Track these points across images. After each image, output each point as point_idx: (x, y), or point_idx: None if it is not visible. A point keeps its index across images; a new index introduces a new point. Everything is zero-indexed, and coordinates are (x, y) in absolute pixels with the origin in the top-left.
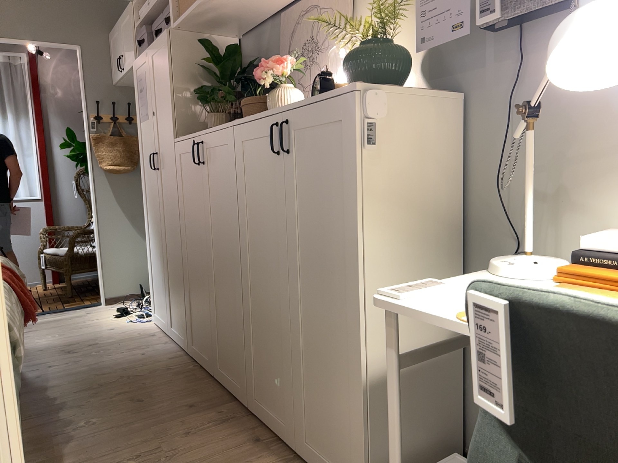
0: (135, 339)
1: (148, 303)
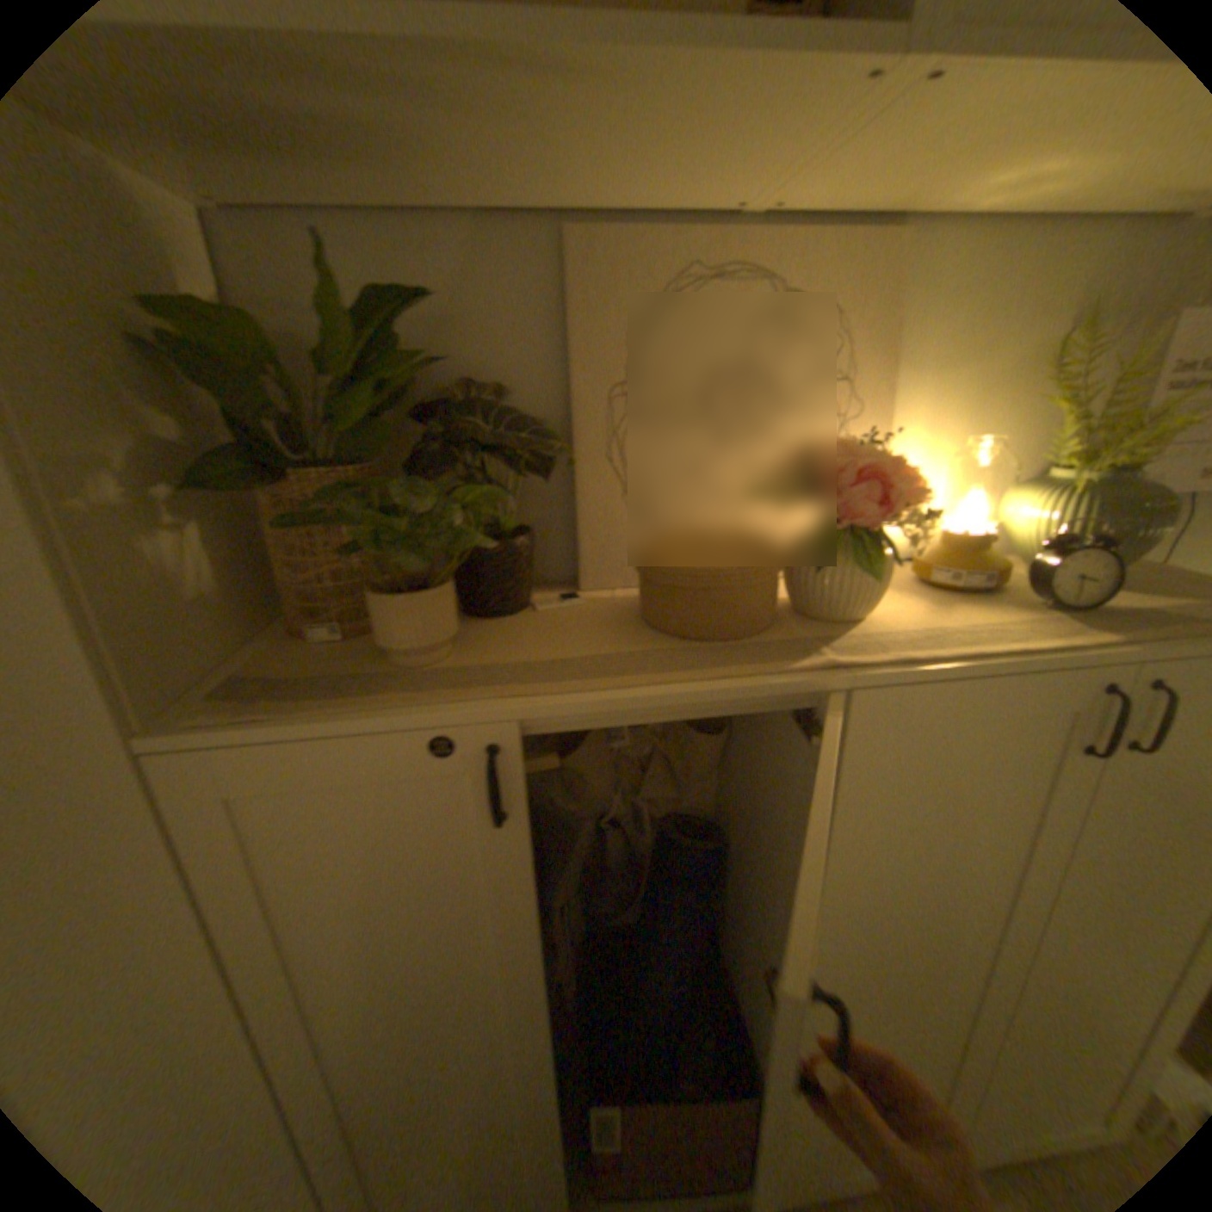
0: None
1: None
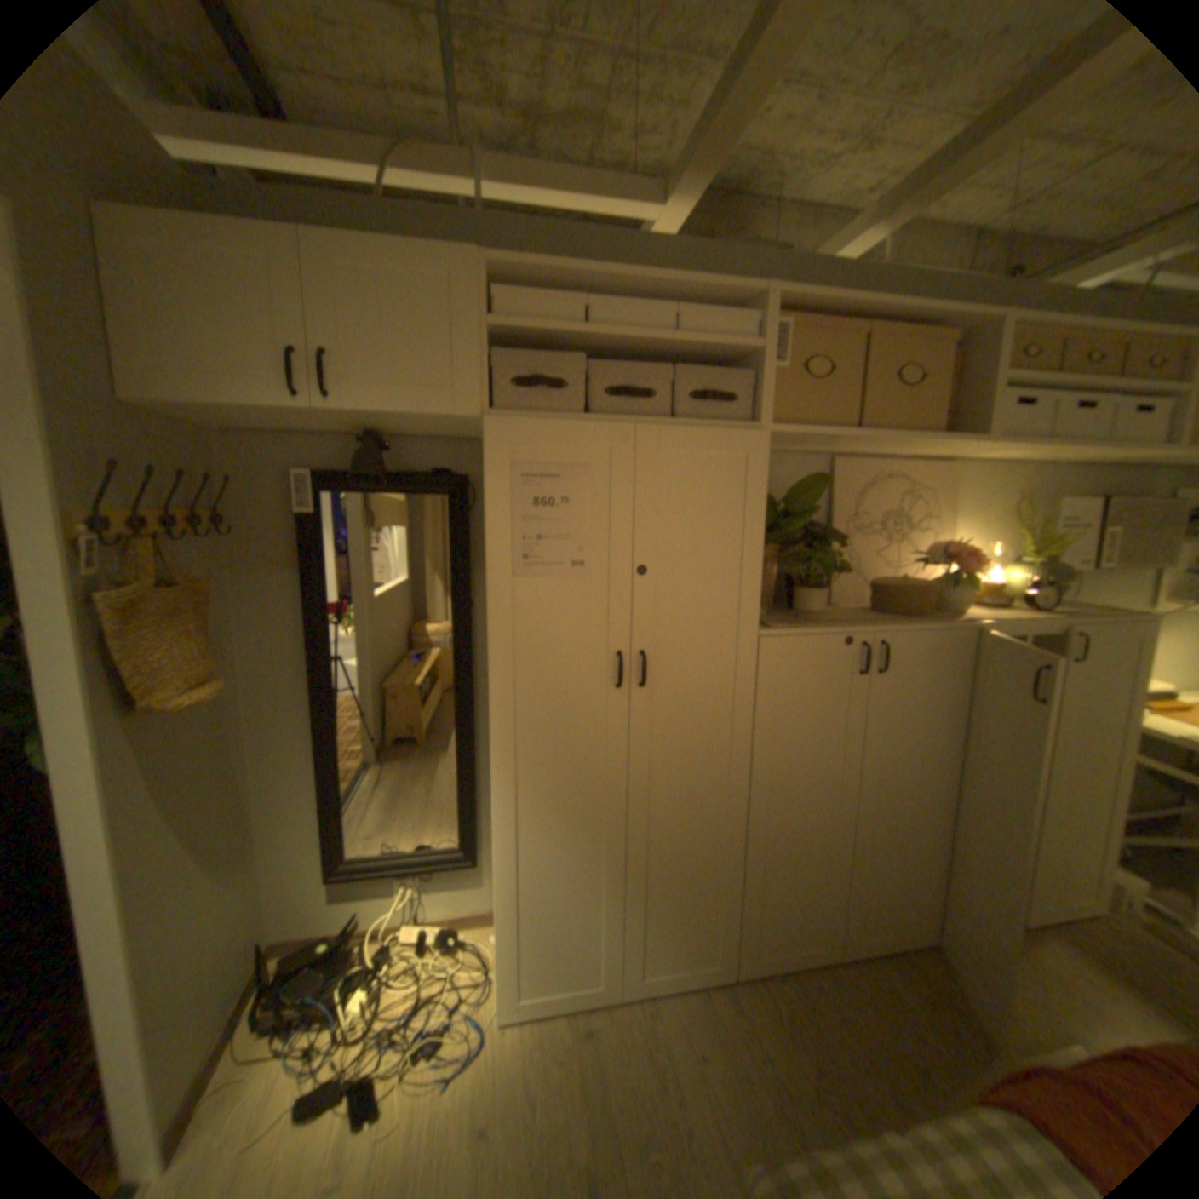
0: (595, 1074)
1: (344, 1022)
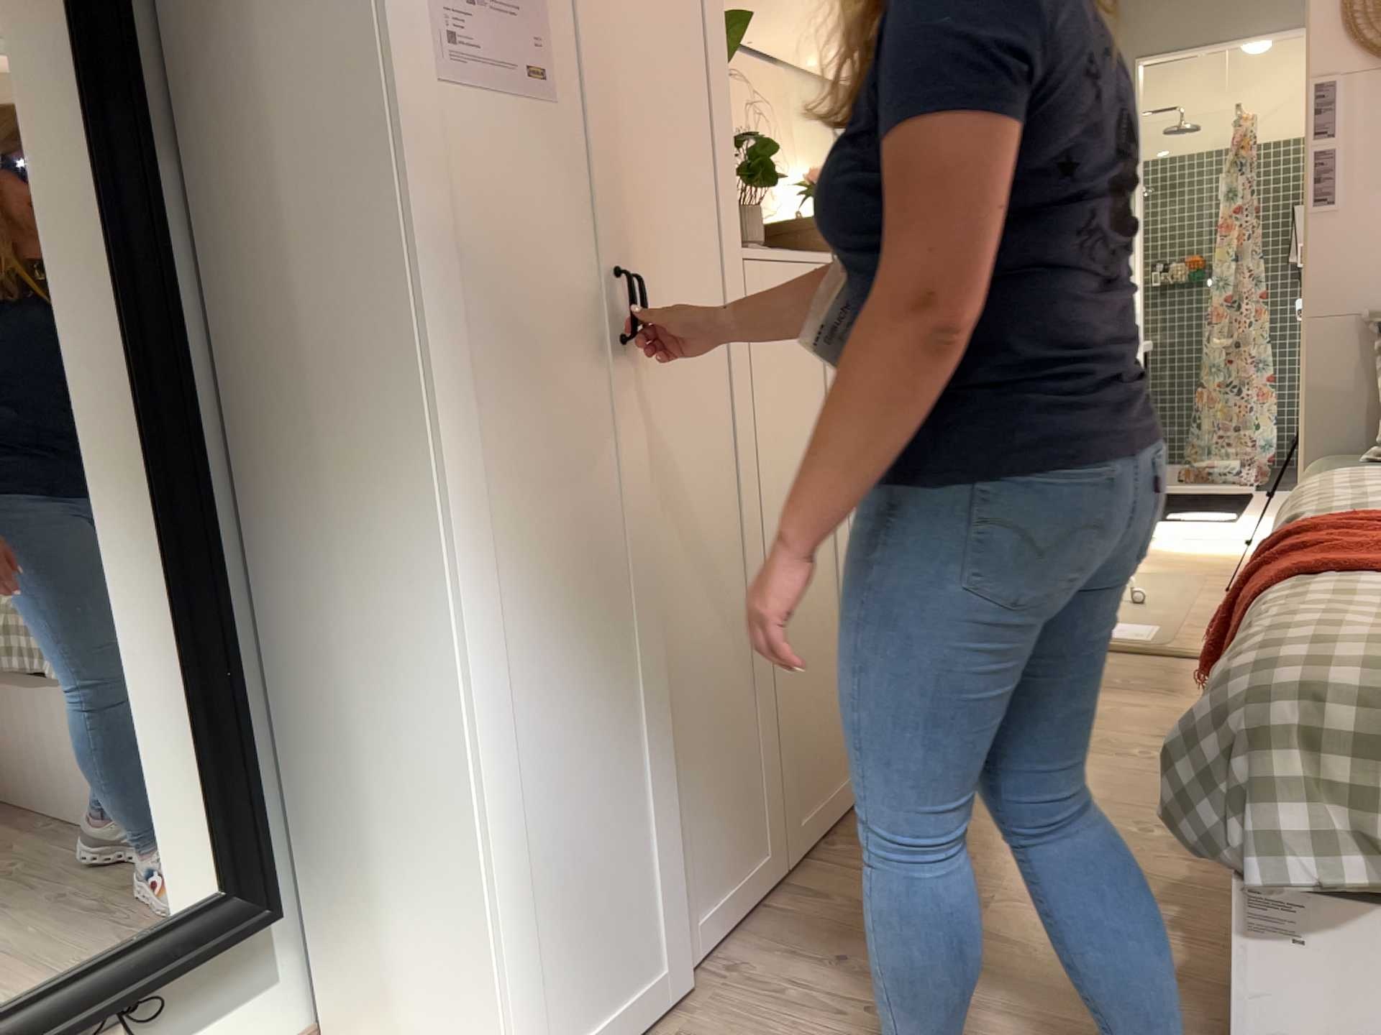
0: None
1: None
